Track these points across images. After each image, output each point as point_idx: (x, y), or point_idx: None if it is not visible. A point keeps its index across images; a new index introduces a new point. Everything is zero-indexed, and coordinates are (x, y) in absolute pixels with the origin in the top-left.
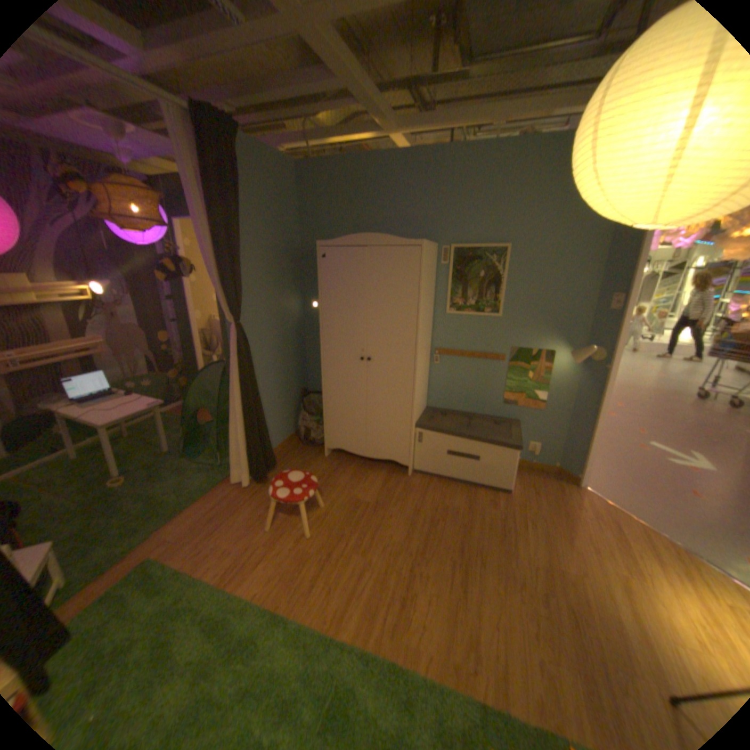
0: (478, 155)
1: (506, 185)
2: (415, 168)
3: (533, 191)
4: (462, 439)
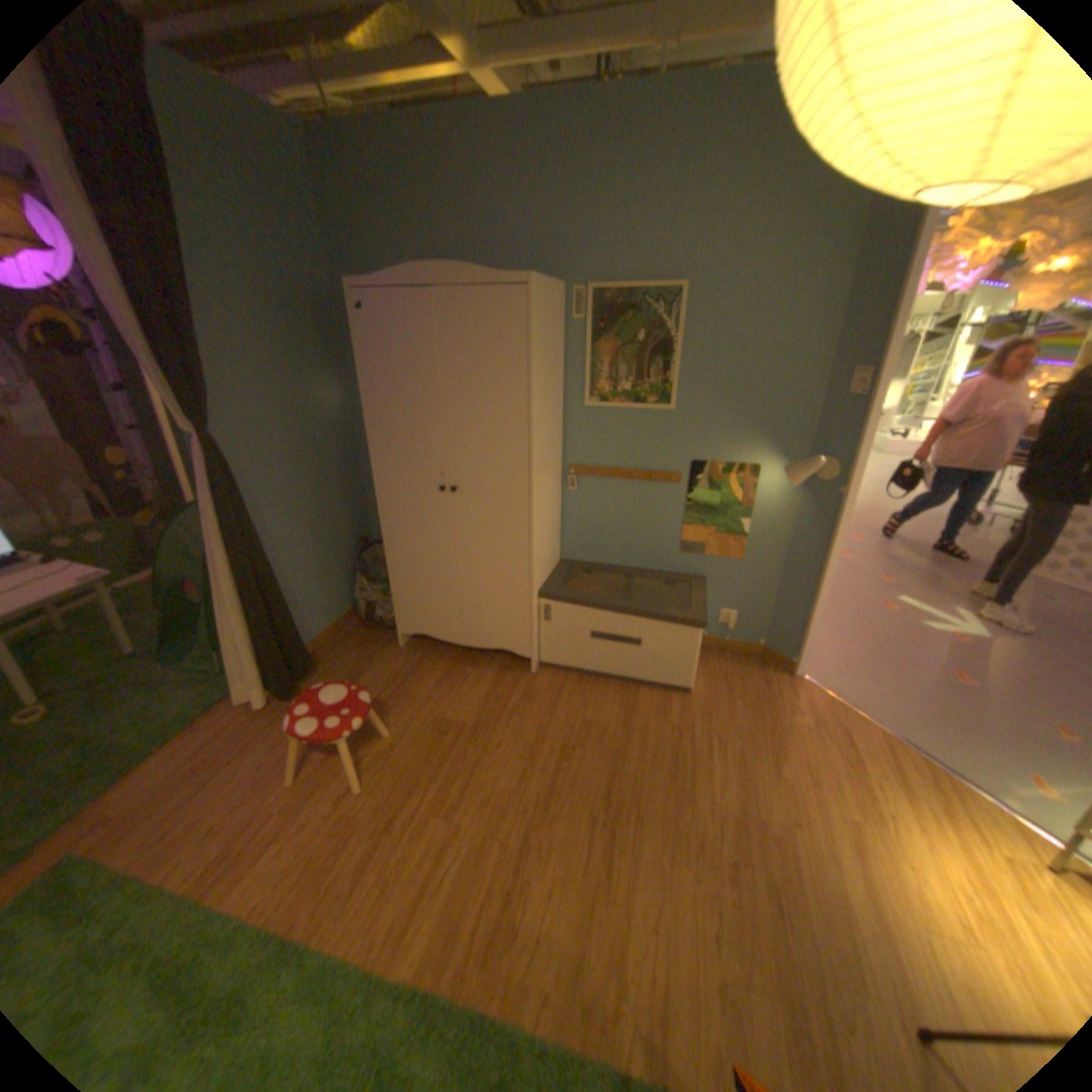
0: (630, 109)
1: (680, 169)
2: (519, 138)
3: (726, 180)
4: (613, 614)
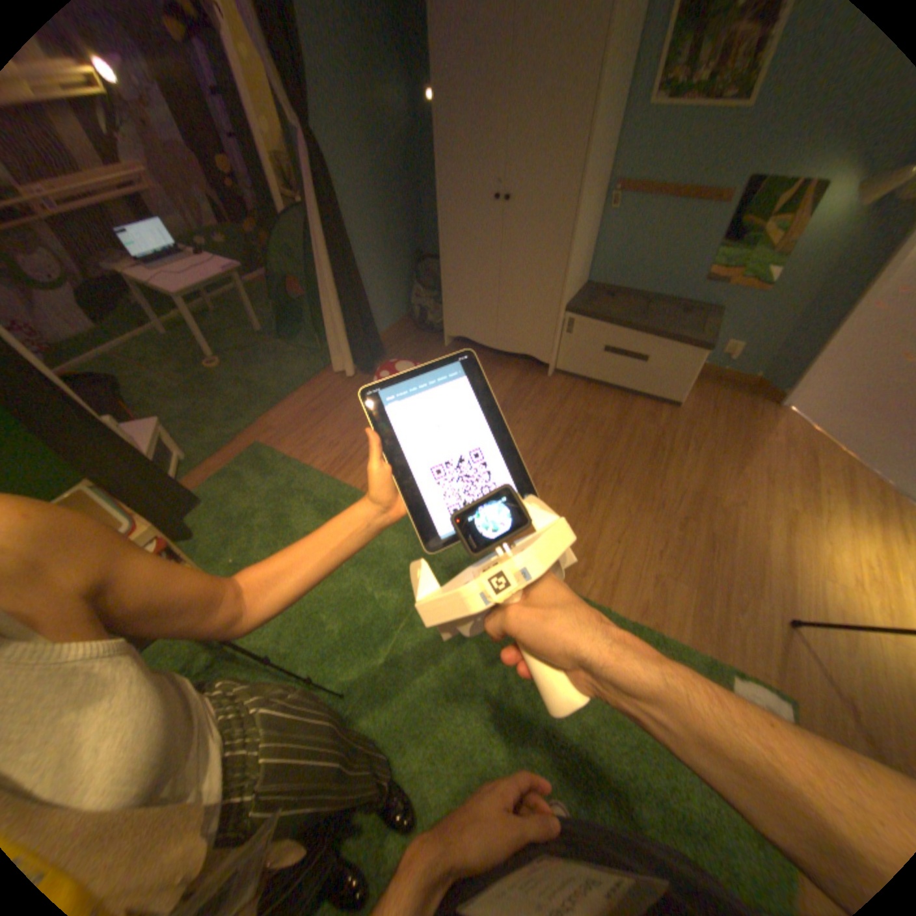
0: None
1: None
2: None
3: None
4: (629, 331)
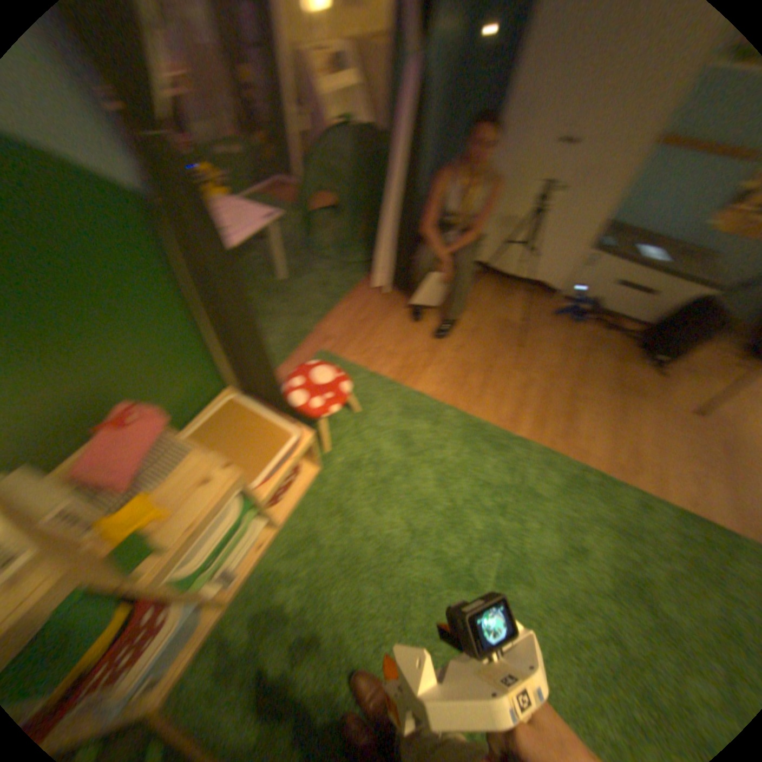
0: None
1: None
2: None
3: None
4: (646, 269)
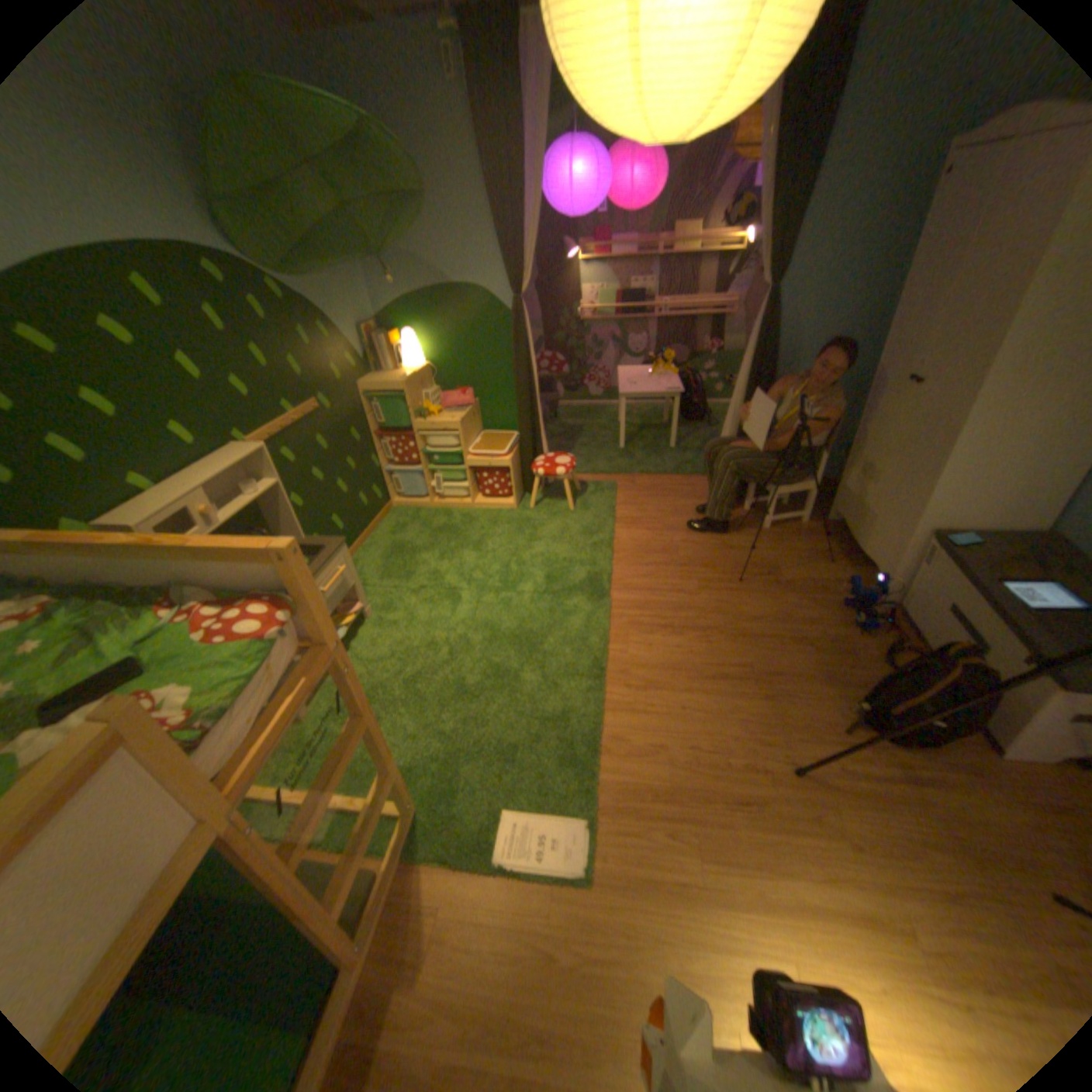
0: None
1: None
2: None
3: None
4: (976, 595)
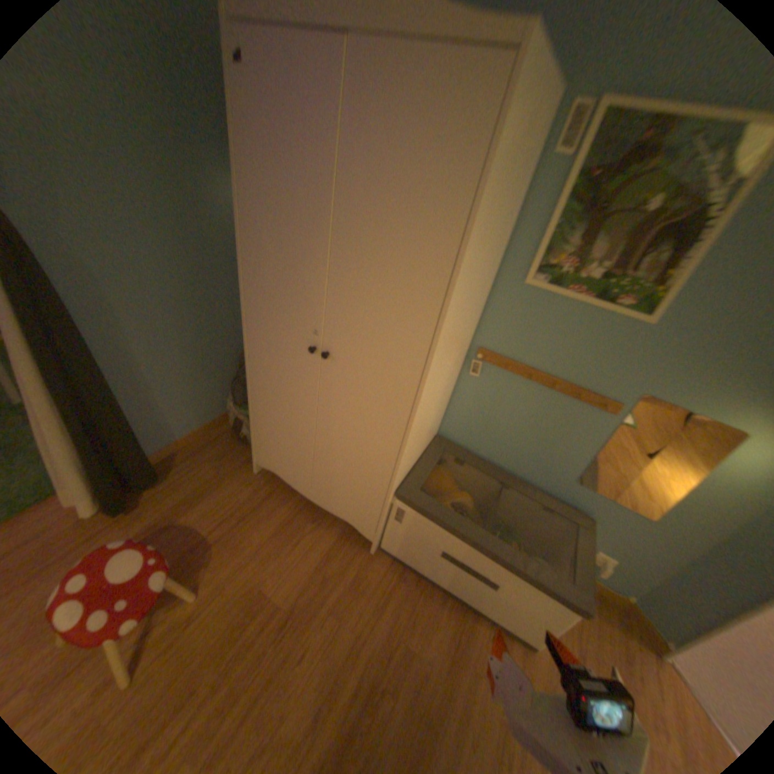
0: None
1: None
2: None
3: None
4: (478, 548)
